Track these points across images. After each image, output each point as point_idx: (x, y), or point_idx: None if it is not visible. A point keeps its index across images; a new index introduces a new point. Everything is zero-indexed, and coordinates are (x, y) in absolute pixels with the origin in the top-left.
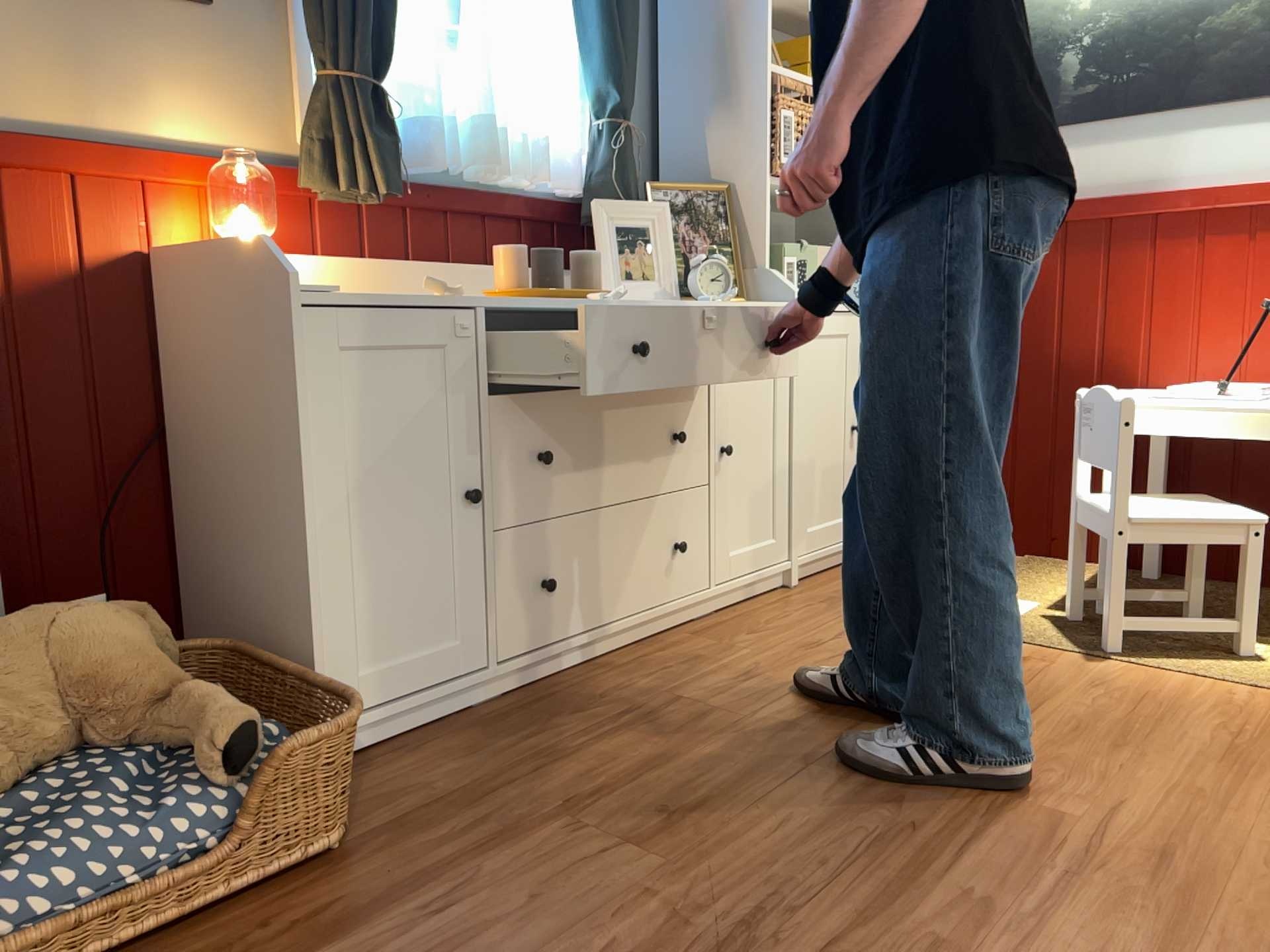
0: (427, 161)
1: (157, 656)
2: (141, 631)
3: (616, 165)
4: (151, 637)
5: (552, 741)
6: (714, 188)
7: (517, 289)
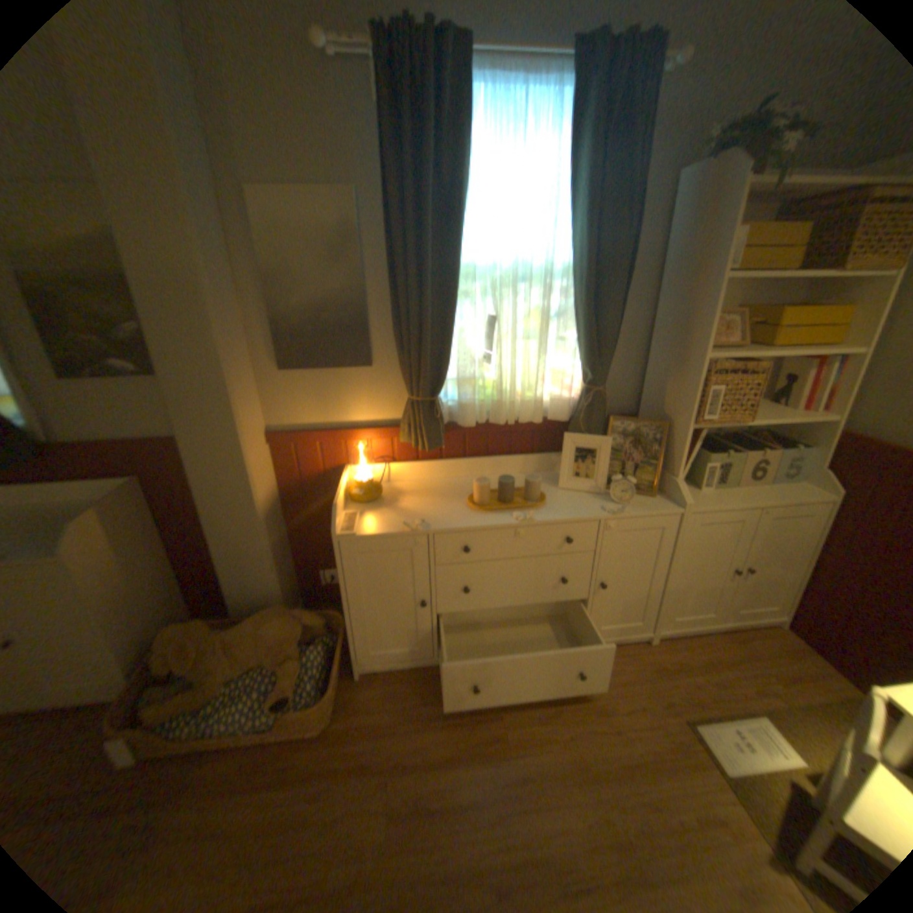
0: (463, 423)
1: (296, 639)
2: (289, 633)
3: (585, 412)
4: (296, 632)
5: (430, 715)
6: (663, 417)
7: (477, 504)
